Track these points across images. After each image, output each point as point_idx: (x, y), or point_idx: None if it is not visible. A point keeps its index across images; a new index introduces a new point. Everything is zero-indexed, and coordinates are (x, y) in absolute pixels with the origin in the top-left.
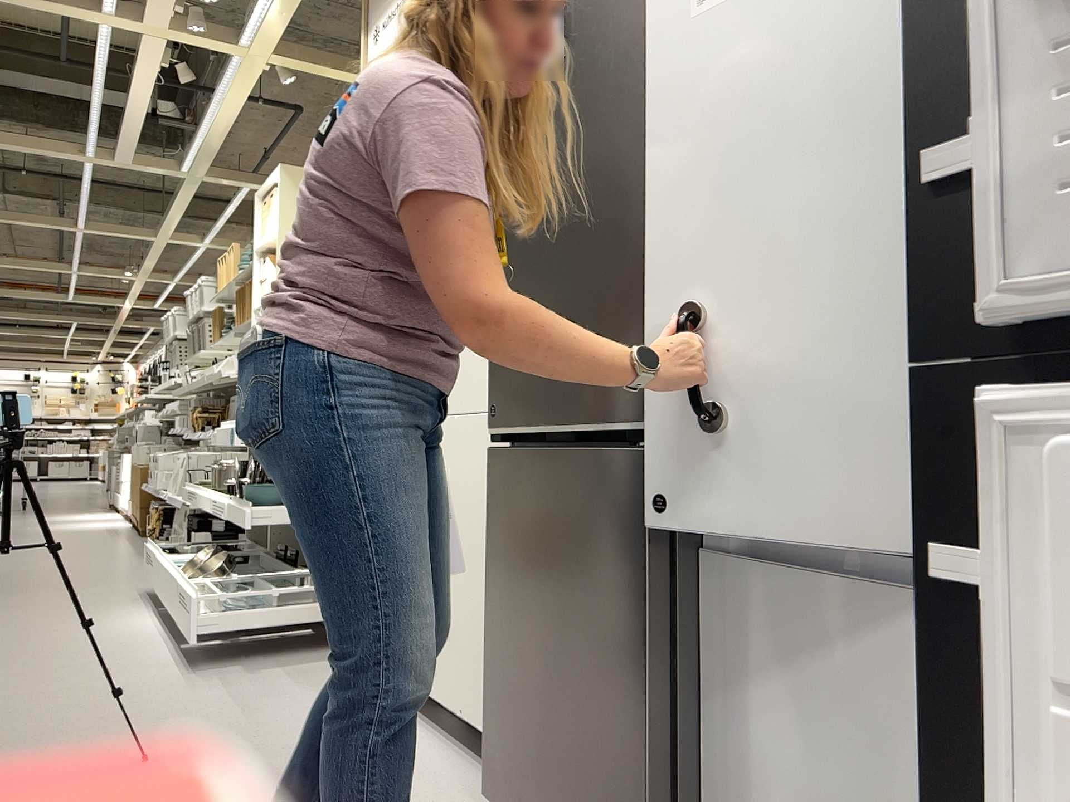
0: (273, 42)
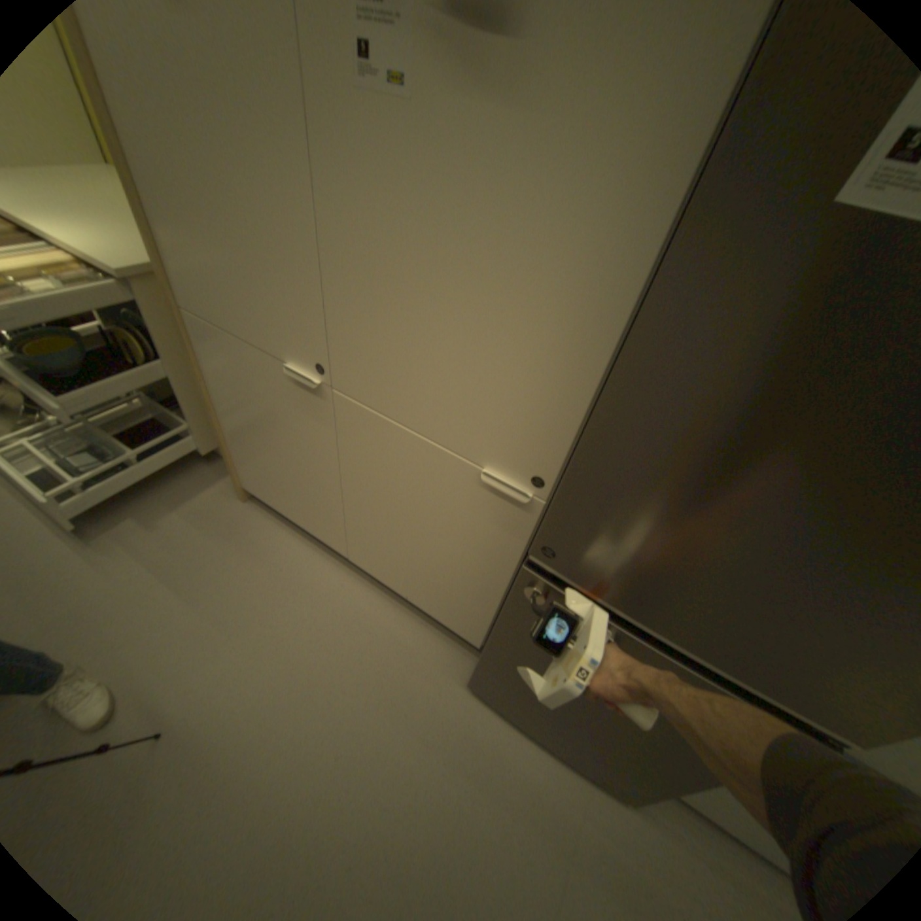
0: None
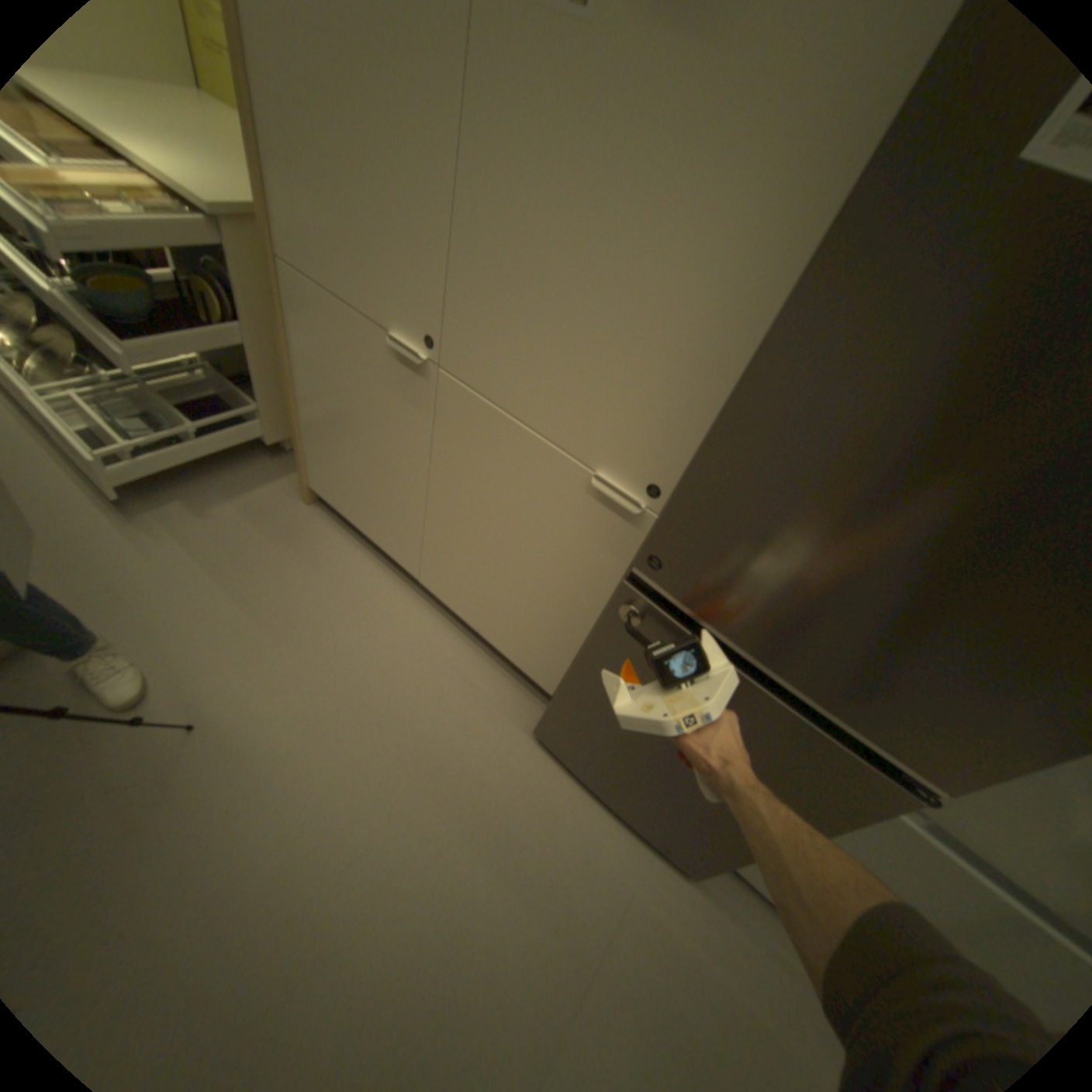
0: None
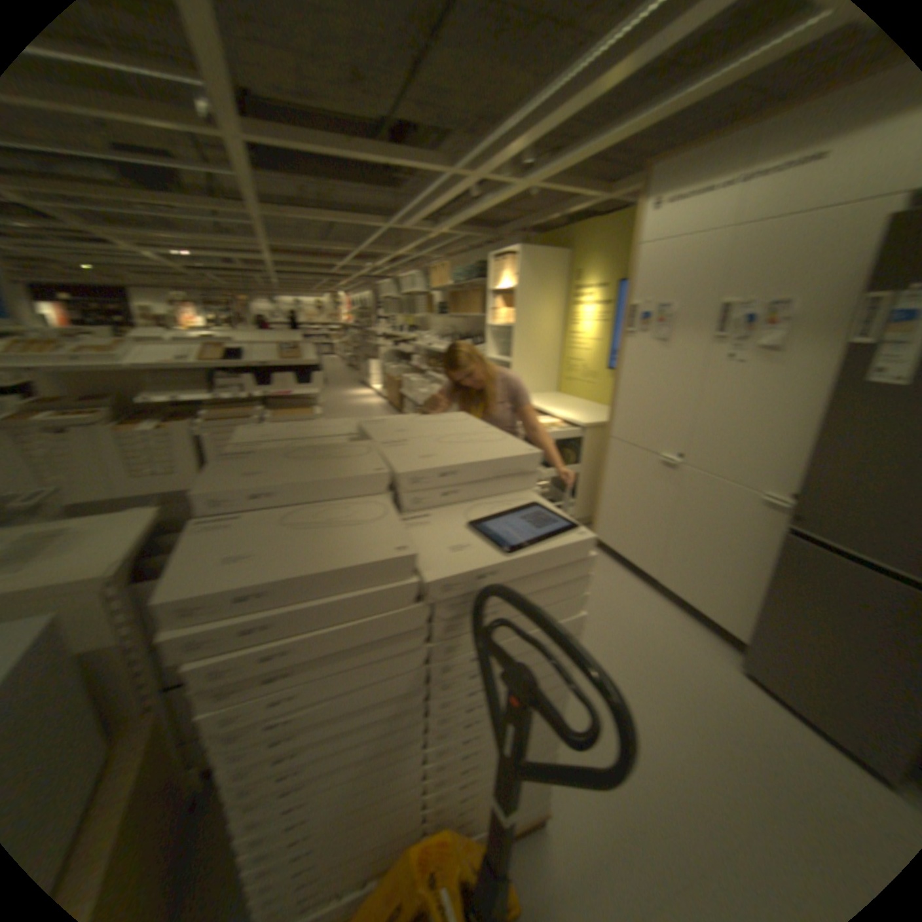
0: (544, 178)
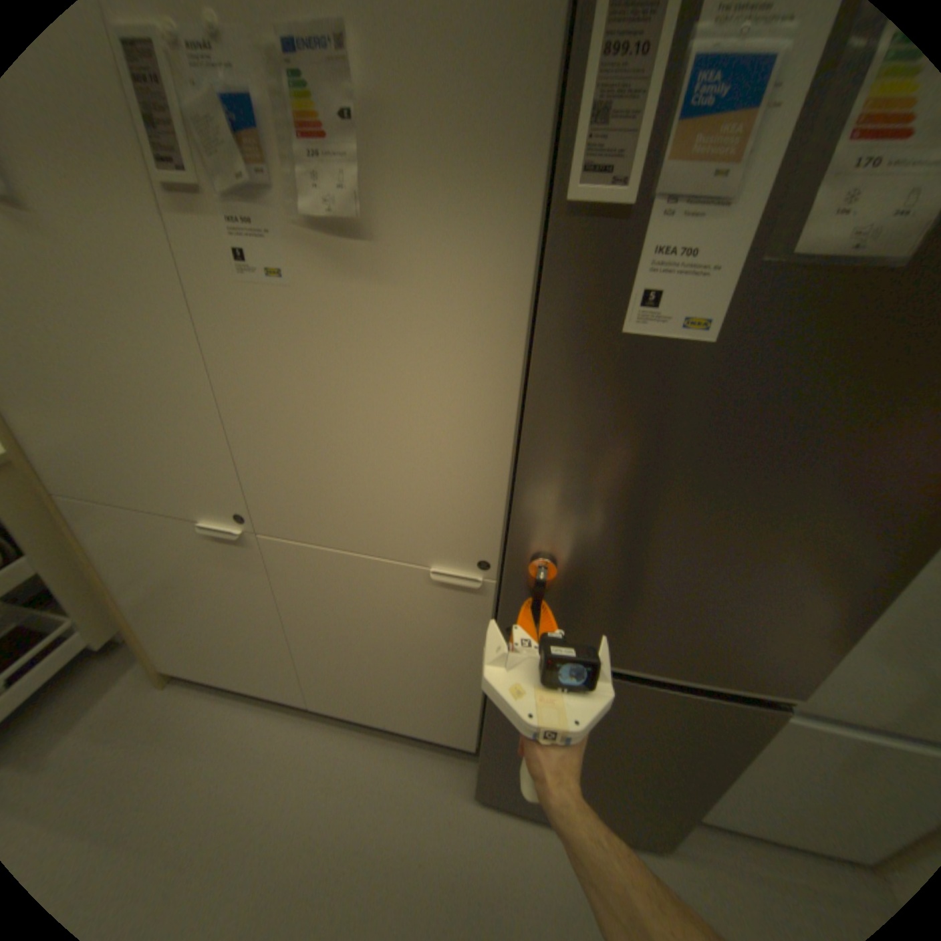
0: None
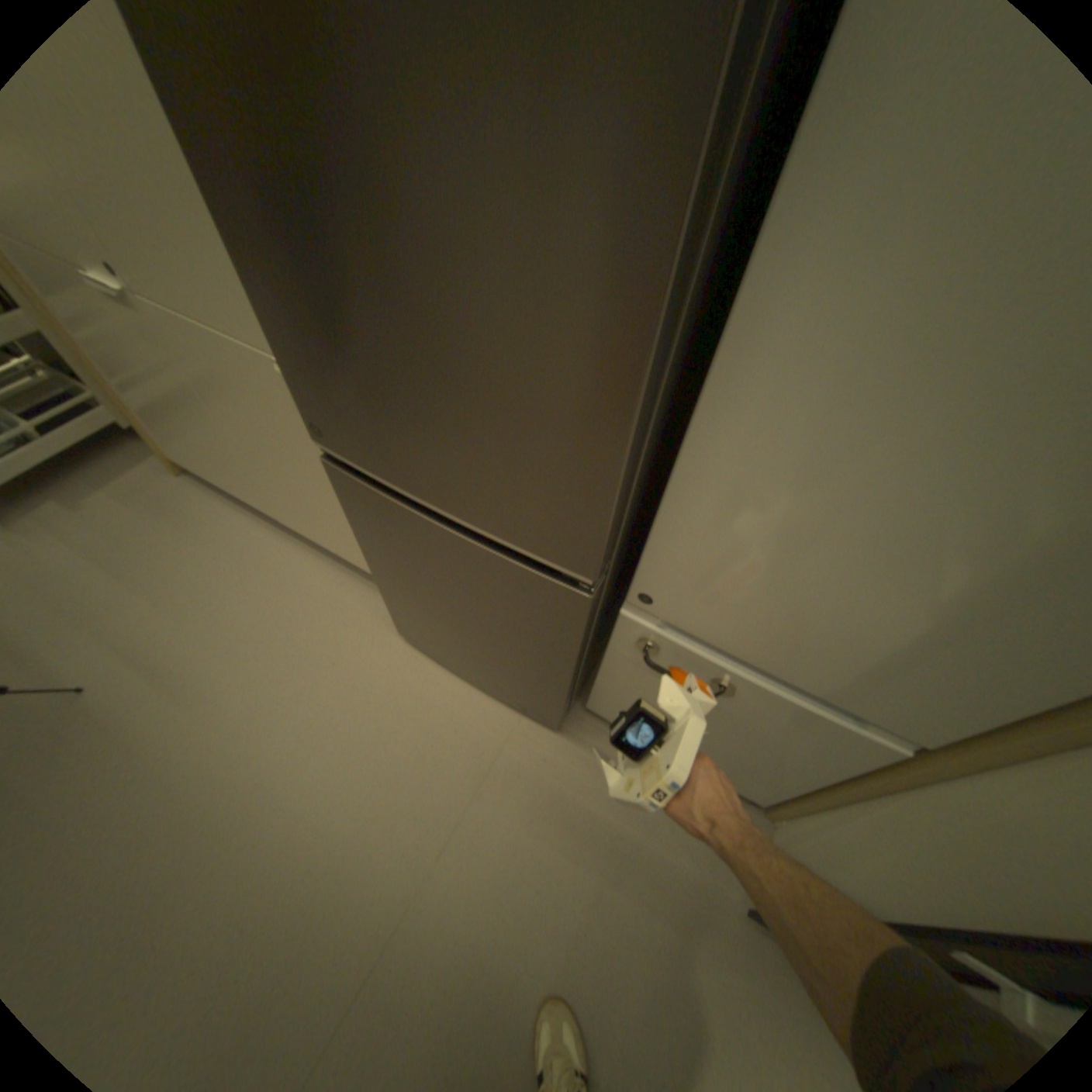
0: None
